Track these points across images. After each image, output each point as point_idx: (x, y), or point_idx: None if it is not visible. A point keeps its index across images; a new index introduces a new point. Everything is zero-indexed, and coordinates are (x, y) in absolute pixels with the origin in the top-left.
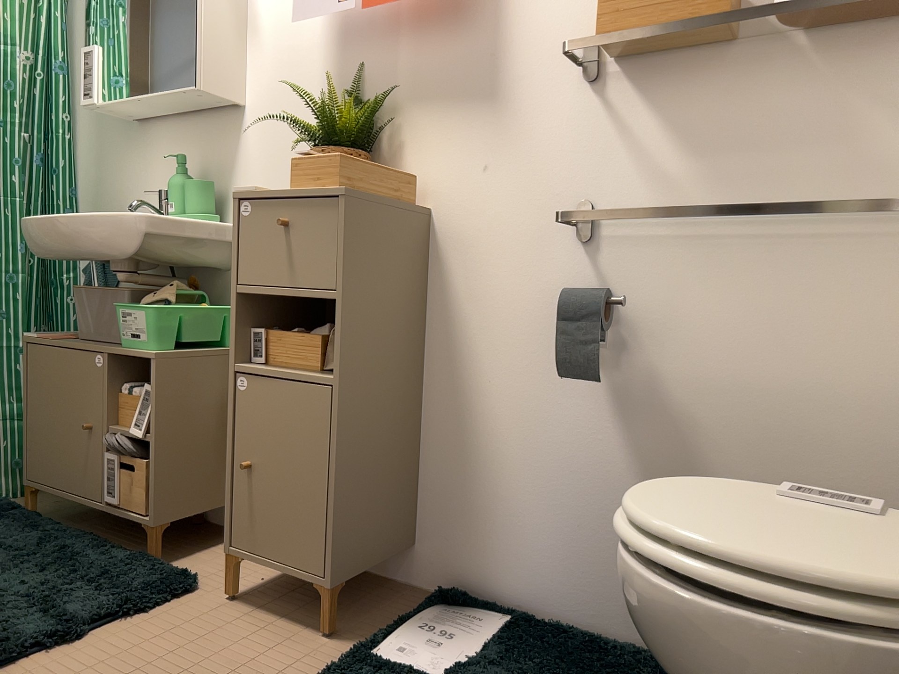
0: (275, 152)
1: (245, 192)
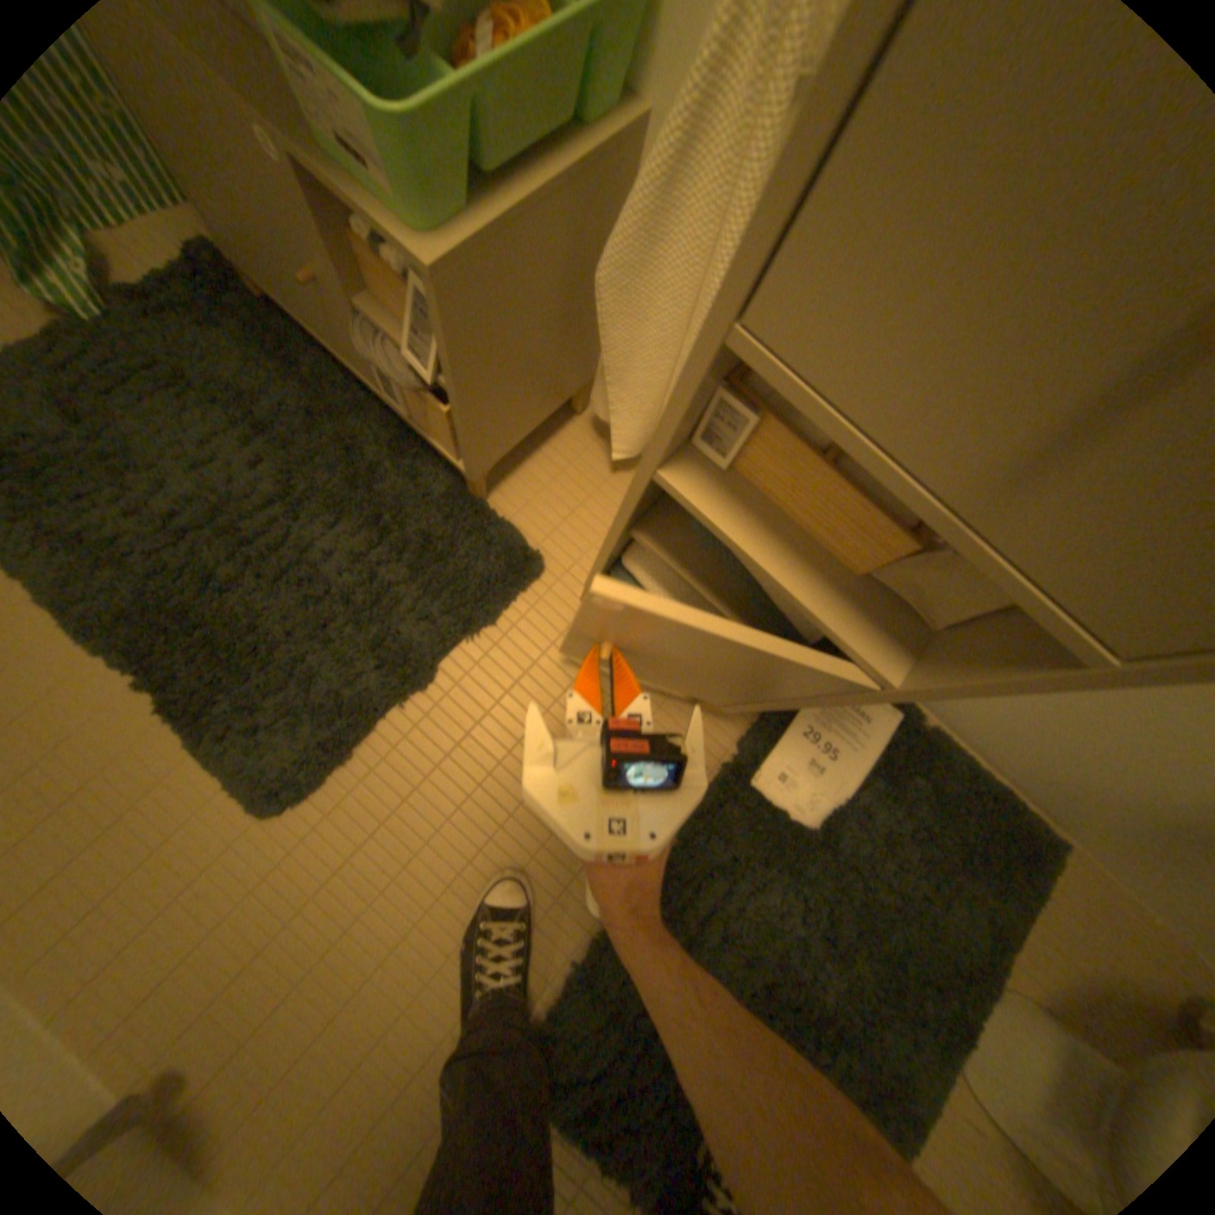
0: None
1: None
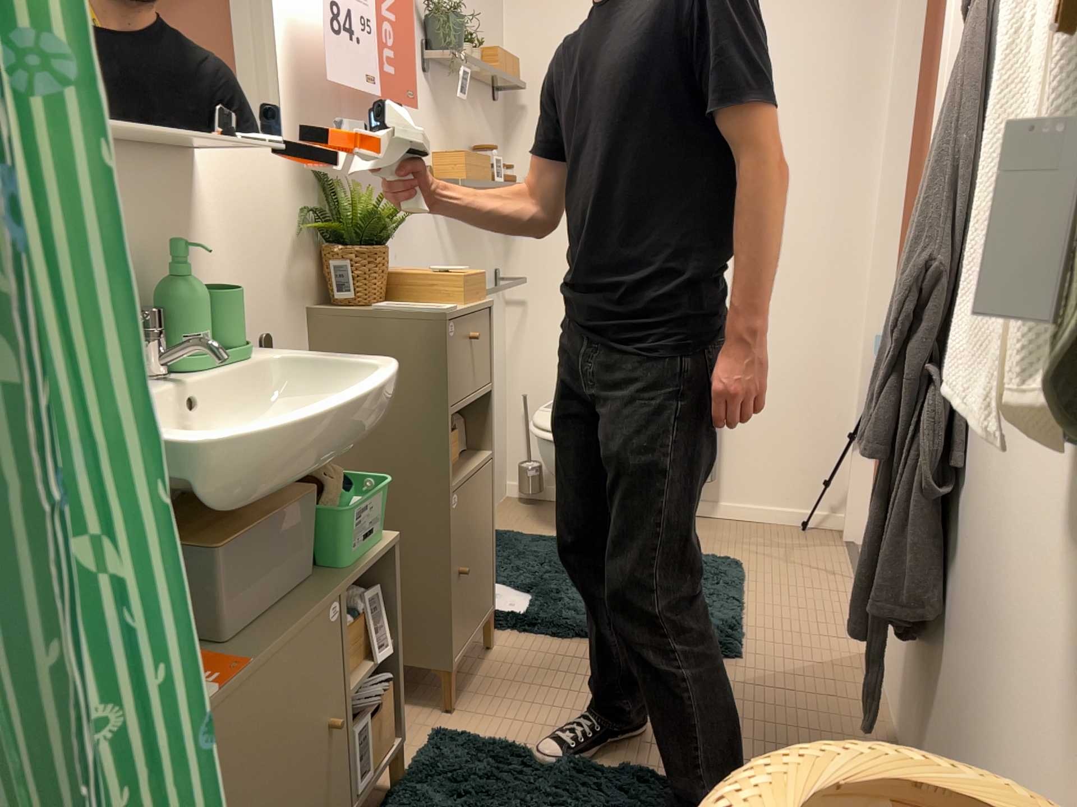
0: (264, 236)
1: (453, 312)
